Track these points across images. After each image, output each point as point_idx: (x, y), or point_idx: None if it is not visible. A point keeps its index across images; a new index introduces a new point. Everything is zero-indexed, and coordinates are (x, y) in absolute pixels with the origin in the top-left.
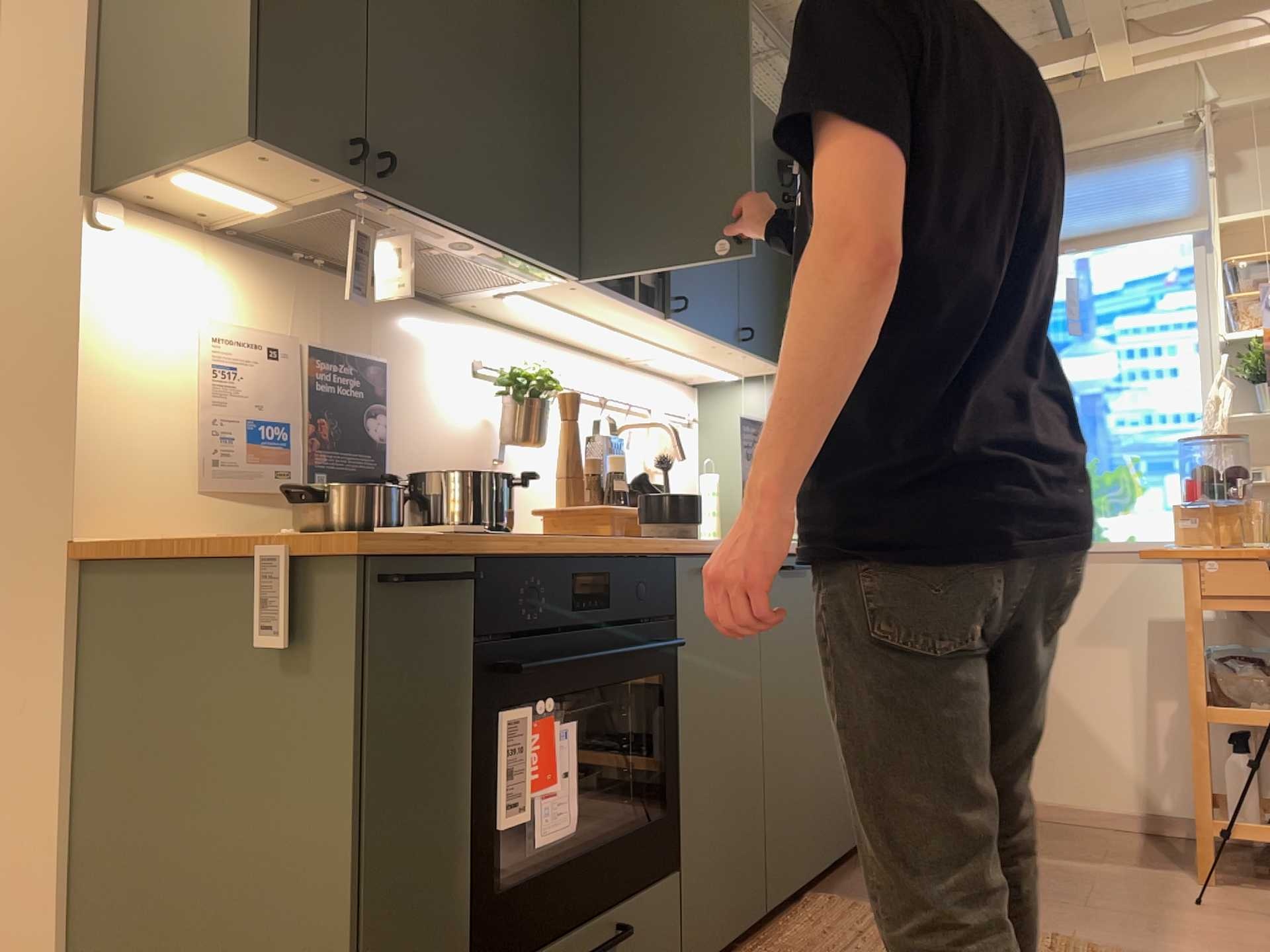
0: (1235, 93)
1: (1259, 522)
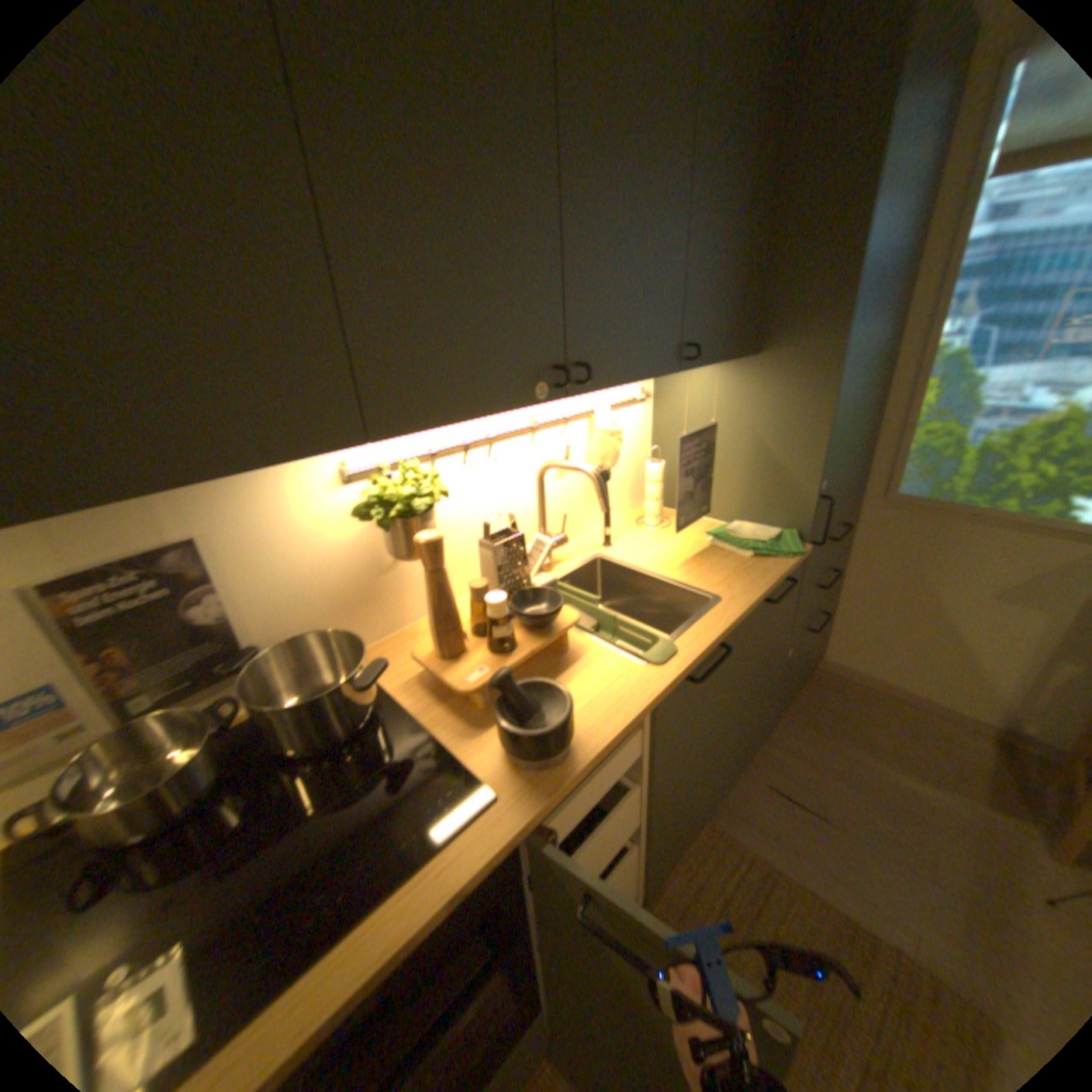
0: None
1: None
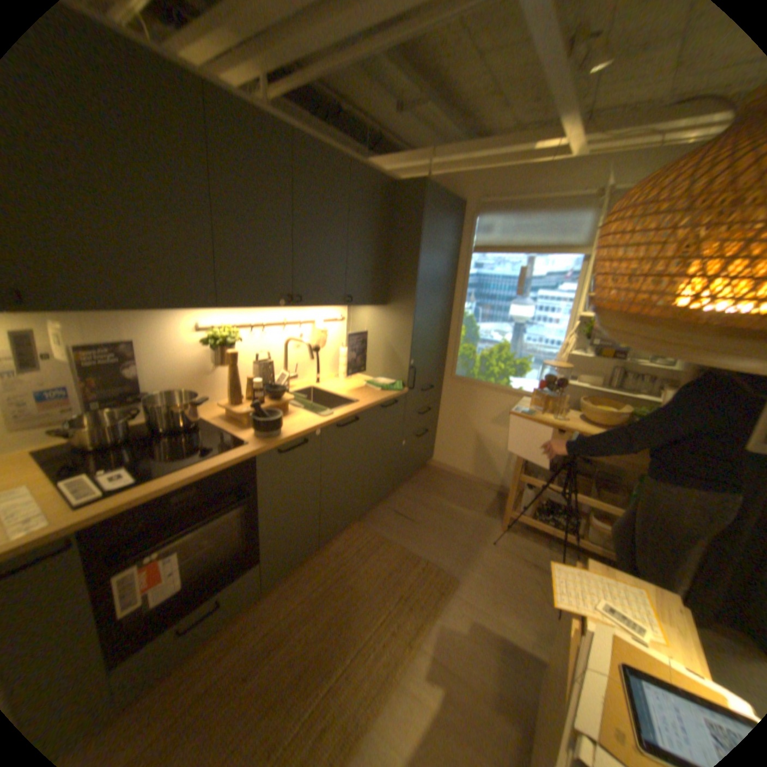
0: (631, 175)
1: (563, 407)
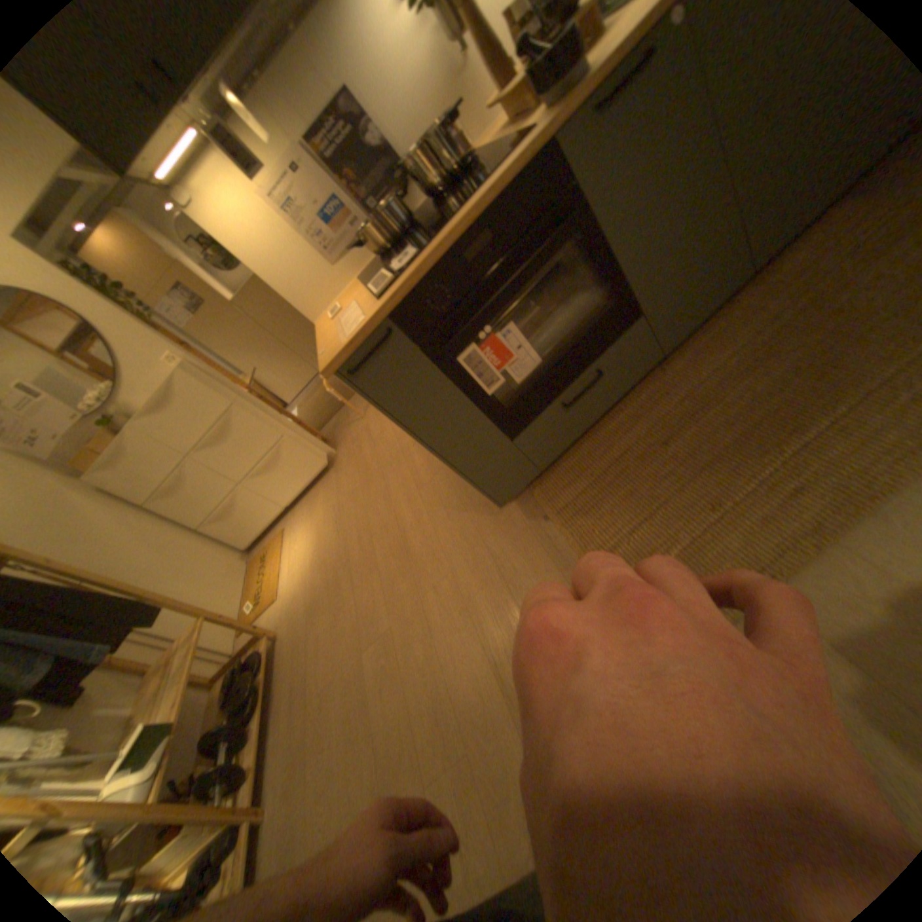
0: None
1: None
